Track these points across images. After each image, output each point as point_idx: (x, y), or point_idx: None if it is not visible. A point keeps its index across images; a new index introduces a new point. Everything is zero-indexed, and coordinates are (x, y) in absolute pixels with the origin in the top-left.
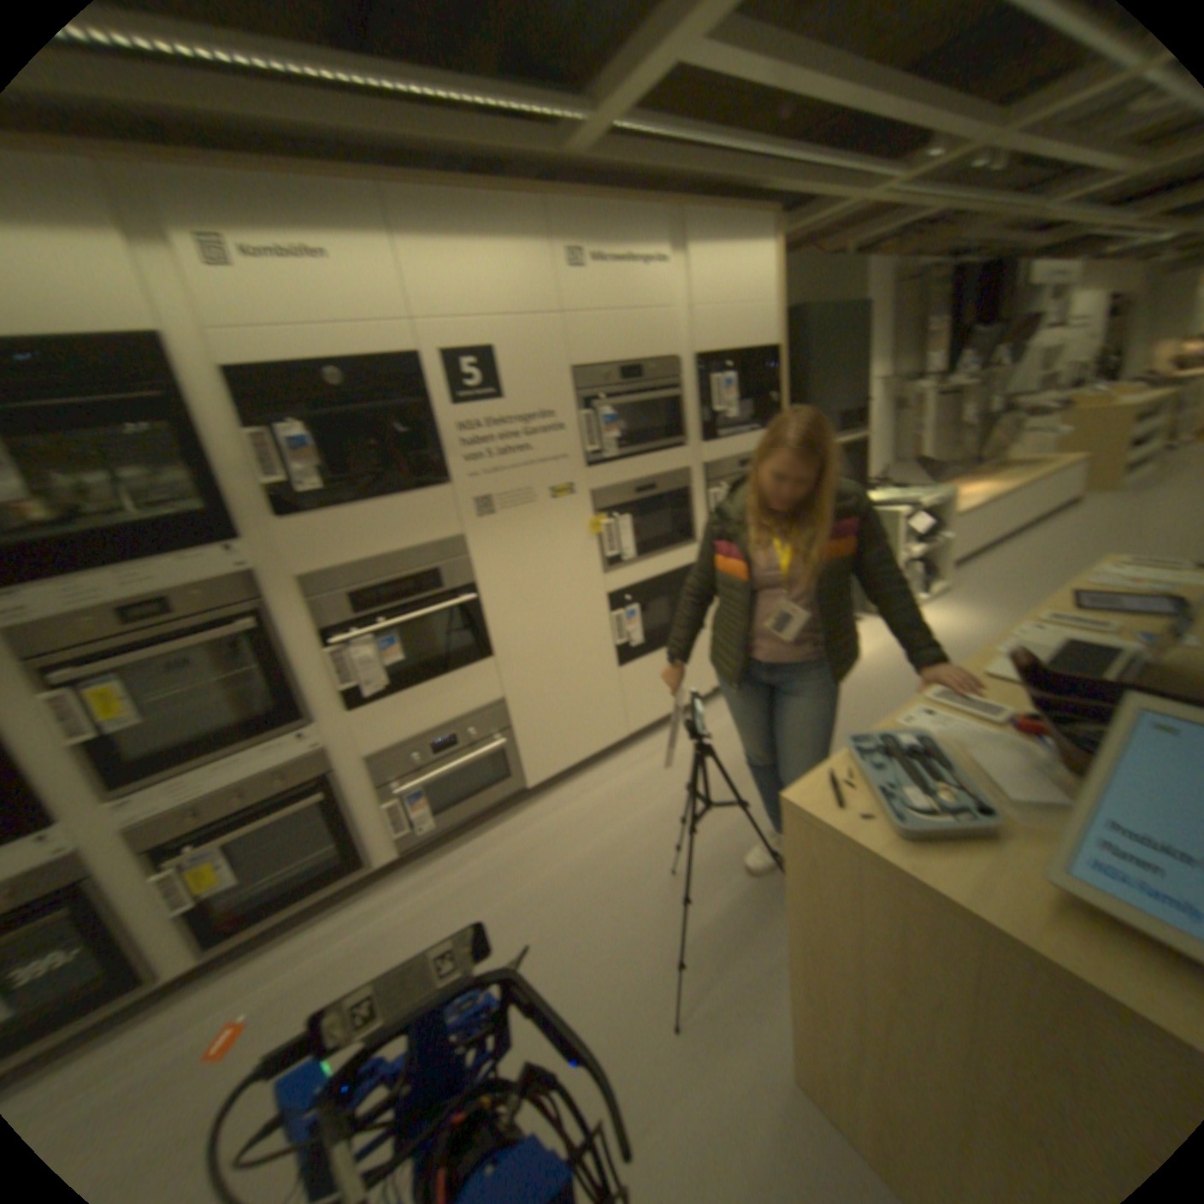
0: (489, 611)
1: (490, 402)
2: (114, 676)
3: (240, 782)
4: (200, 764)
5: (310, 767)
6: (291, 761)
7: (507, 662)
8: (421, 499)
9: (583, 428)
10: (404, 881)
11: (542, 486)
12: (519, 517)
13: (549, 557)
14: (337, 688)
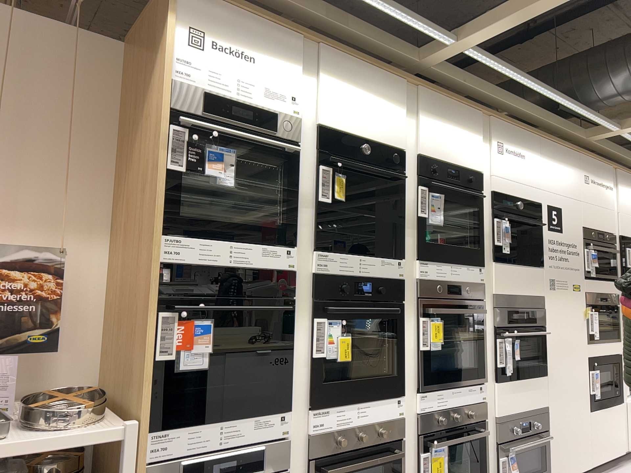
0: (547, 344)
1: (556, 232)
2: (437, 318)
3: (457, 405)
4: (449, 385)
5: (479, 410)
6: (474, 402)
7: (550, 381)
8: (533, 270)
9: (583, 256)
10: None
11: (568, 280)
12: (560, 293)
13: (568, 321)
14: (493, 364)
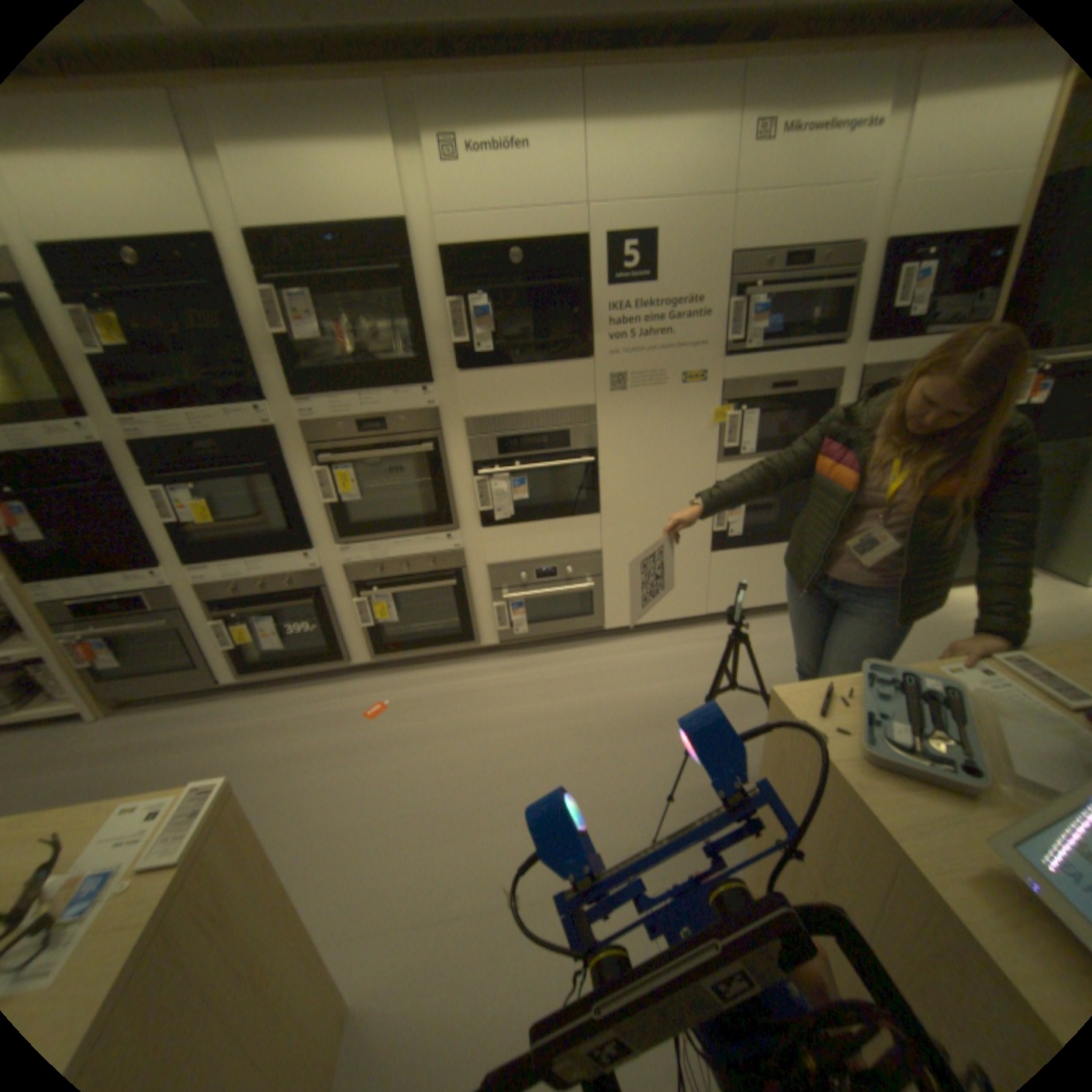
0: (602, 475)
1: (640, 284)
2: (347, 466)
3: (407, 557)
4: (386, 537)
5: (450, 560)
6: (439, 553)
7: (608, 522)
8: (563, 369)
9: (728, 315)
10: (498, 662)
11: (673, 369)
12: (644, 395)
13: (665, 437)
14: (476, 509)
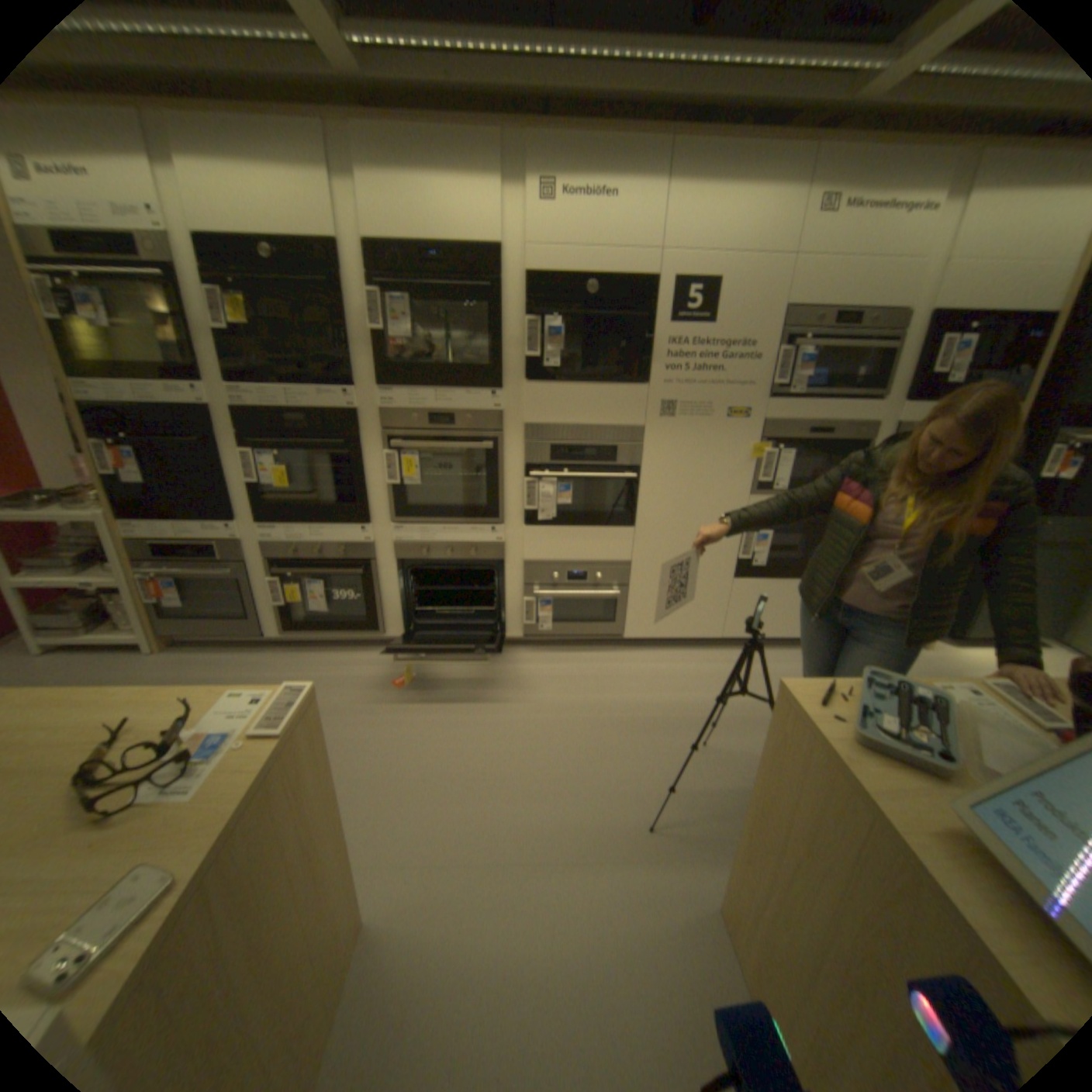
0: (641, 491)
1: (699, 324)
2: (414, 453)
3: (452, 543)
4: (437, 523)
5: (491, 552)
6: (482, 543)
7: (641, 536)
8: (619, 391)
9: (776, 361)
10: (519, 655)
11: (720, 404)
12: (690, 424)
13: (705, 464)
14: (522, 508)
